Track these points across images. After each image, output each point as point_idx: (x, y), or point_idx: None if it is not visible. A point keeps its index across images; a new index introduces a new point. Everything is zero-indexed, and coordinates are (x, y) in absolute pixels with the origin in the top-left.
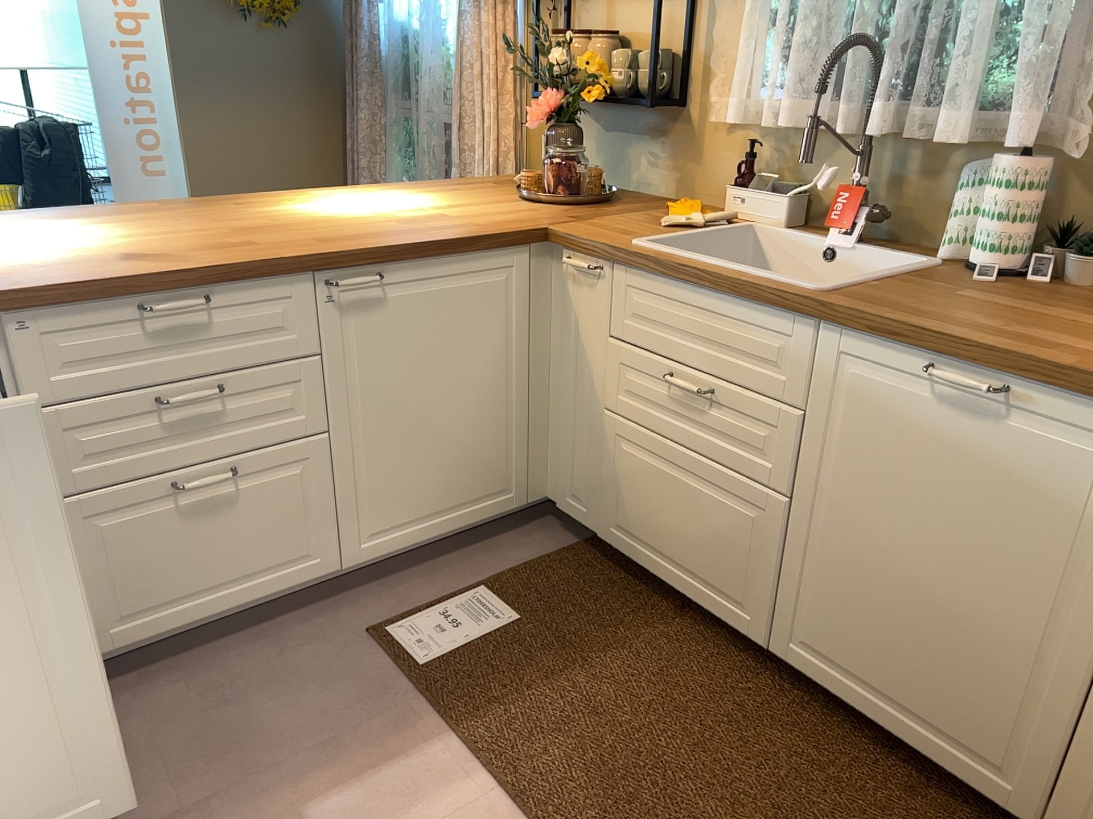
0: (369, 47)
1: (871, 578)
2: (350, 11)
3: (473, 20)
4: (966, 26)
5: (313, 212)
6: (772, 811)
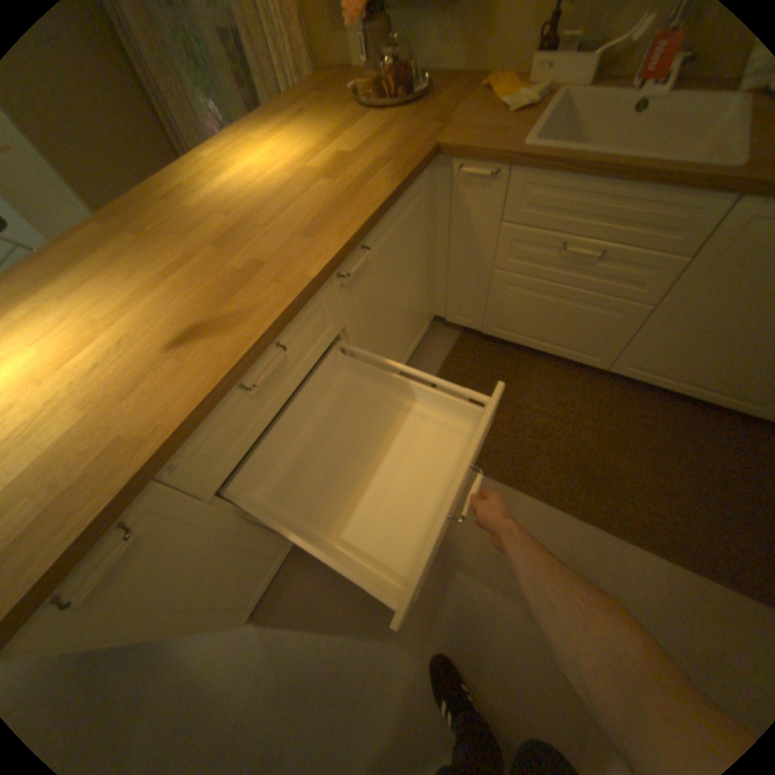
0: None
1: (711, 340)
2: None
3: None
4: None
5: (238, 187)
6: (650, 453)
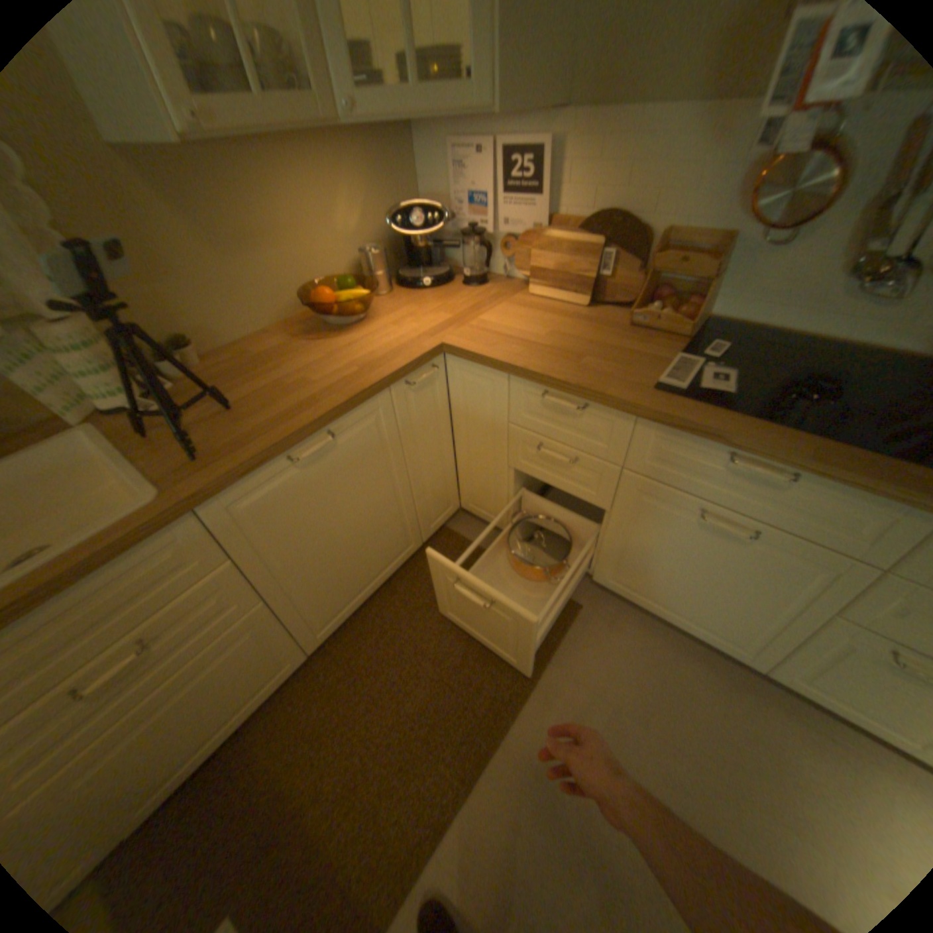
0: None
1: (331, 565)
2: None
3: None
4: None
5: None
6: (418, 657)
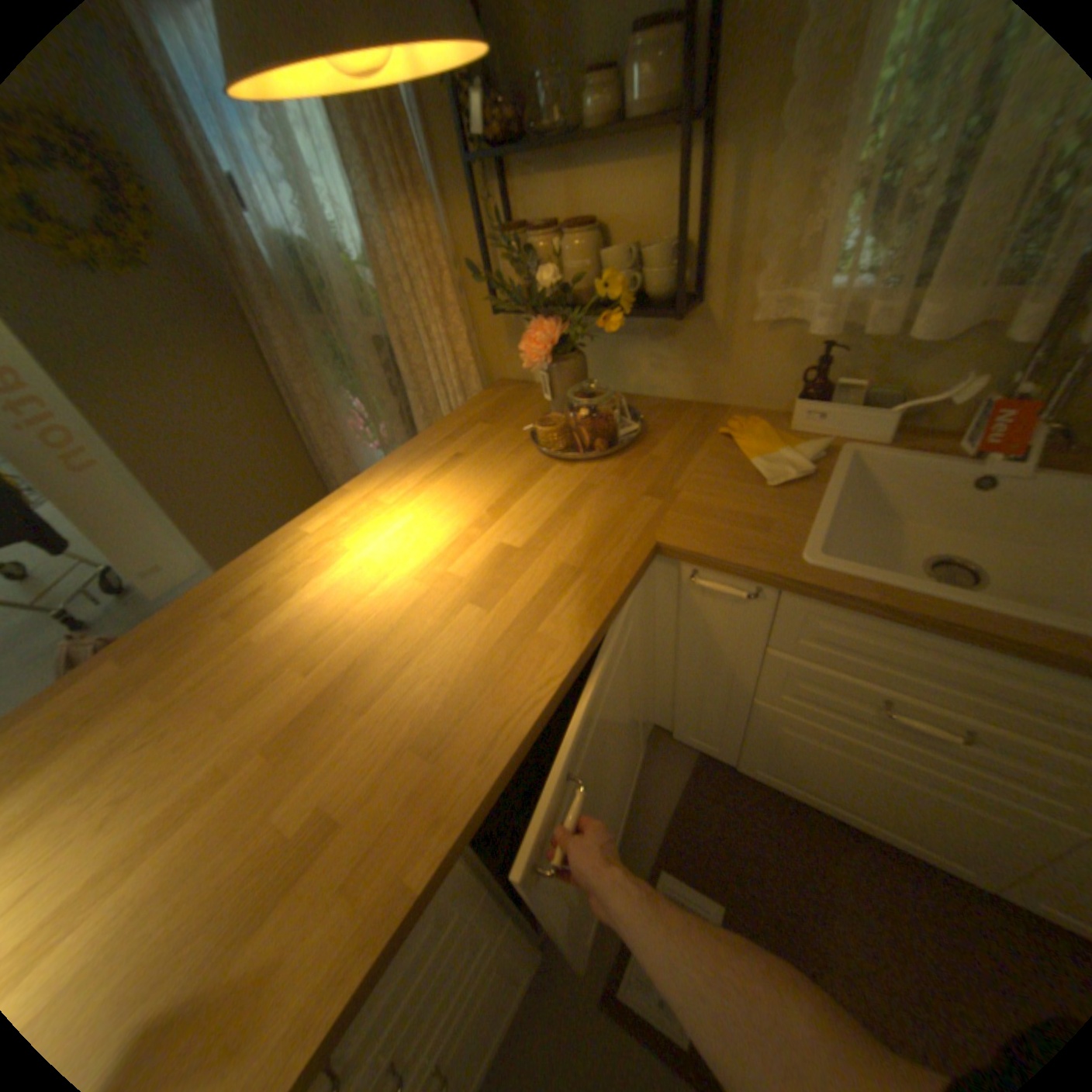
0: (253, 265)
1: None
2: (211, 226)
3: (380, 219)
4: None
5: (341, 605)
6: None
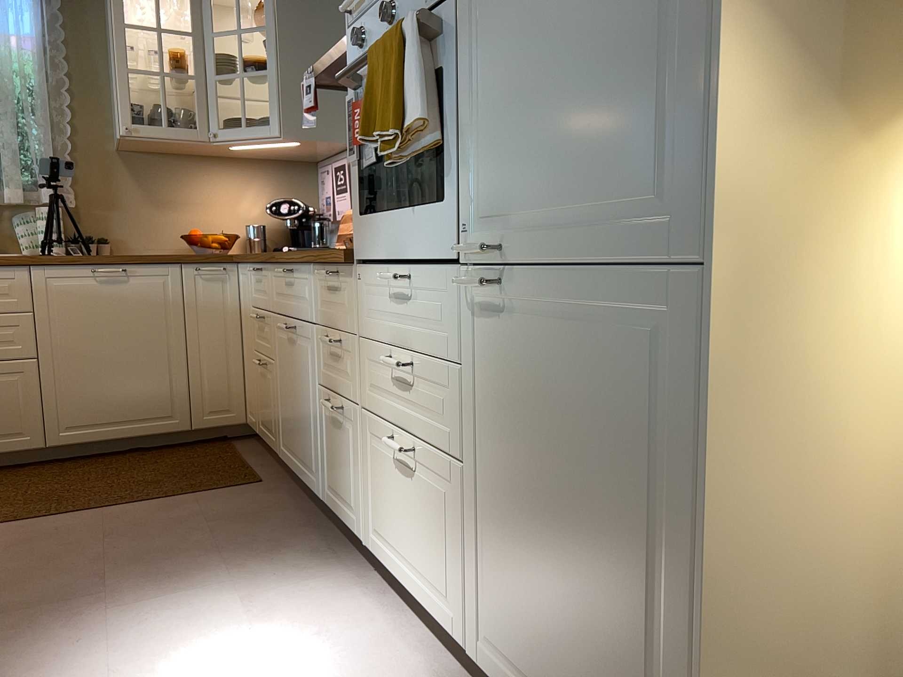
0: None
1: (93, 372)
2: None
3: None
4: (5, 152)
5: None
6: (112, 476)
